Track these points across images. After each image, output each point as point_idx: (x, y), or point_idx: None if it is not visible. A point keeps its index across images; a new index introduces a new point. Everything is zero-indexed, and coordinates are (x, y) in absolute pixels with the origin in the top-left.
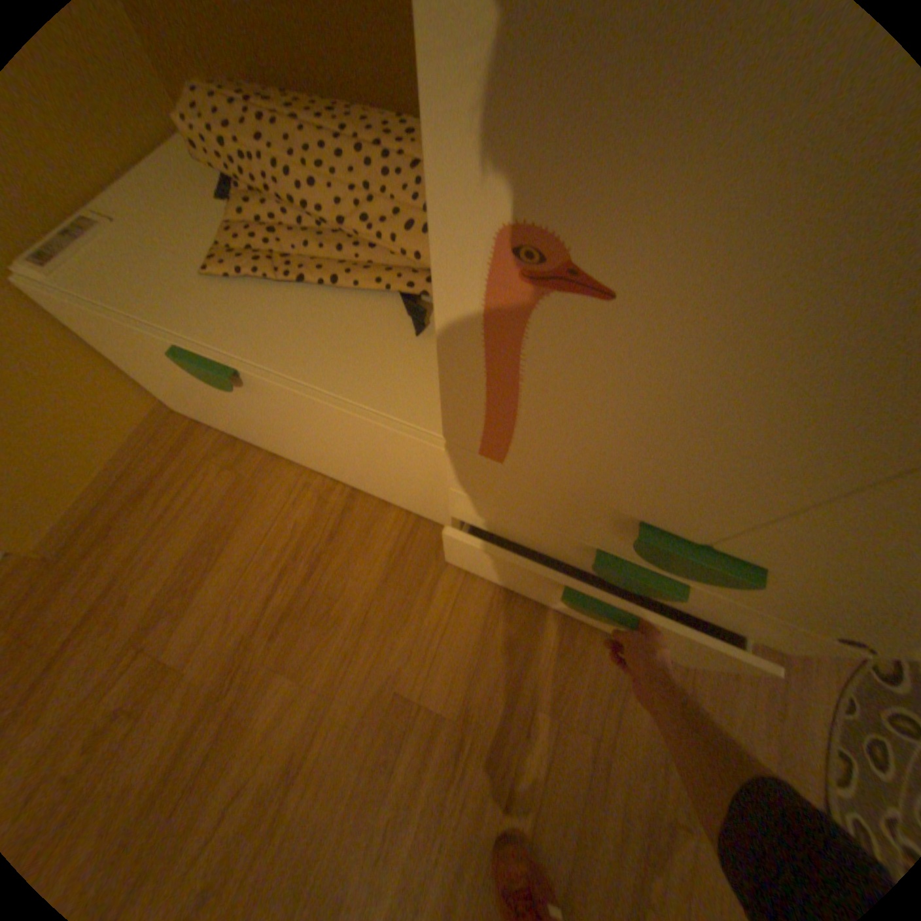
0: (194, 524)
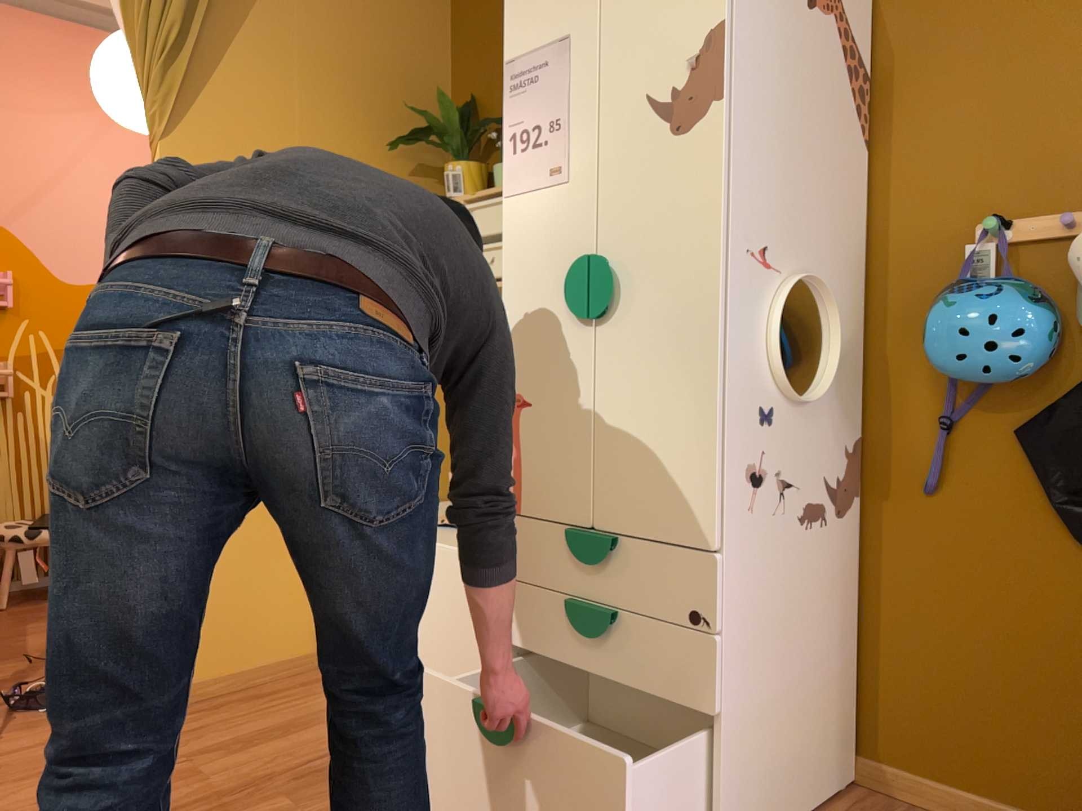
0: (285, 717)
